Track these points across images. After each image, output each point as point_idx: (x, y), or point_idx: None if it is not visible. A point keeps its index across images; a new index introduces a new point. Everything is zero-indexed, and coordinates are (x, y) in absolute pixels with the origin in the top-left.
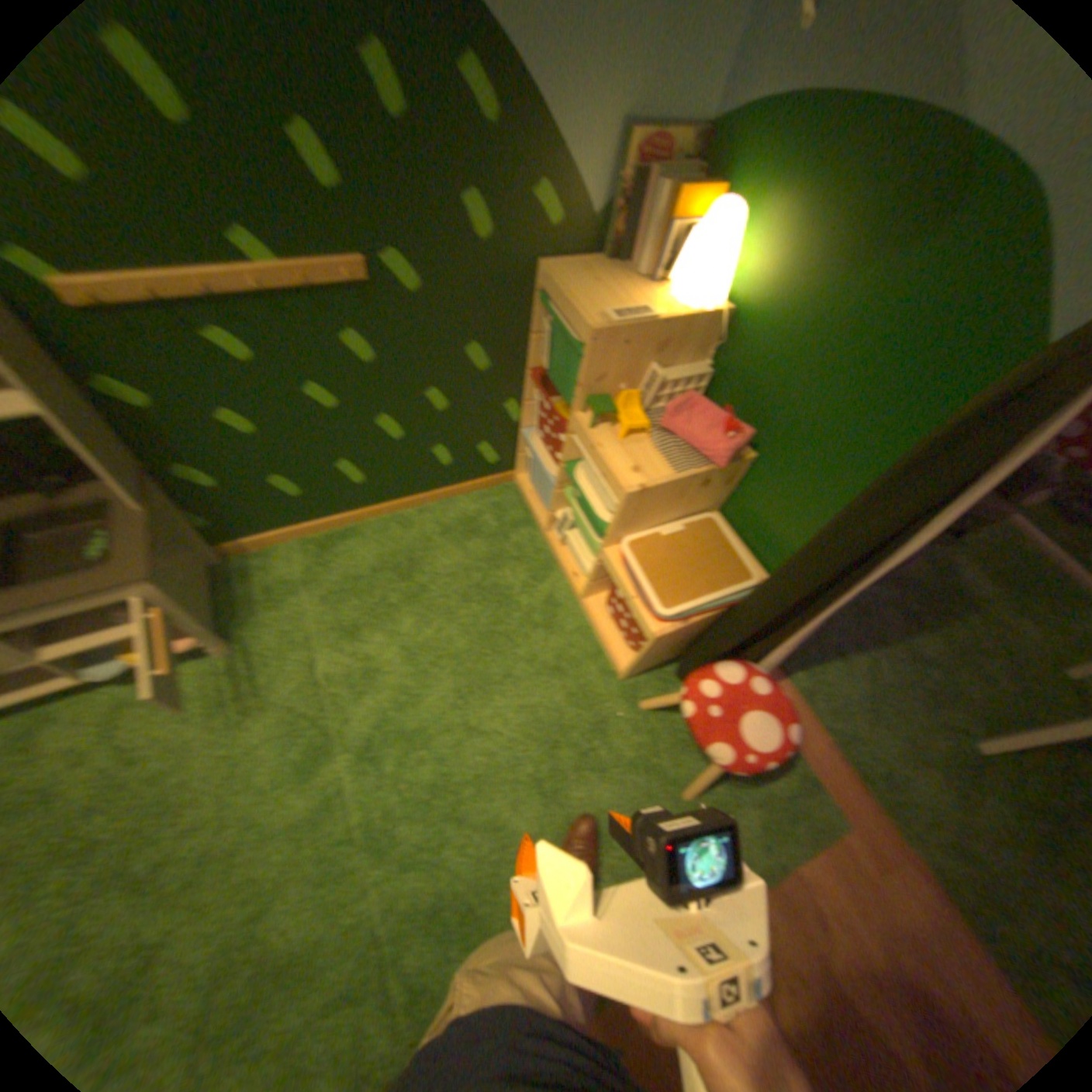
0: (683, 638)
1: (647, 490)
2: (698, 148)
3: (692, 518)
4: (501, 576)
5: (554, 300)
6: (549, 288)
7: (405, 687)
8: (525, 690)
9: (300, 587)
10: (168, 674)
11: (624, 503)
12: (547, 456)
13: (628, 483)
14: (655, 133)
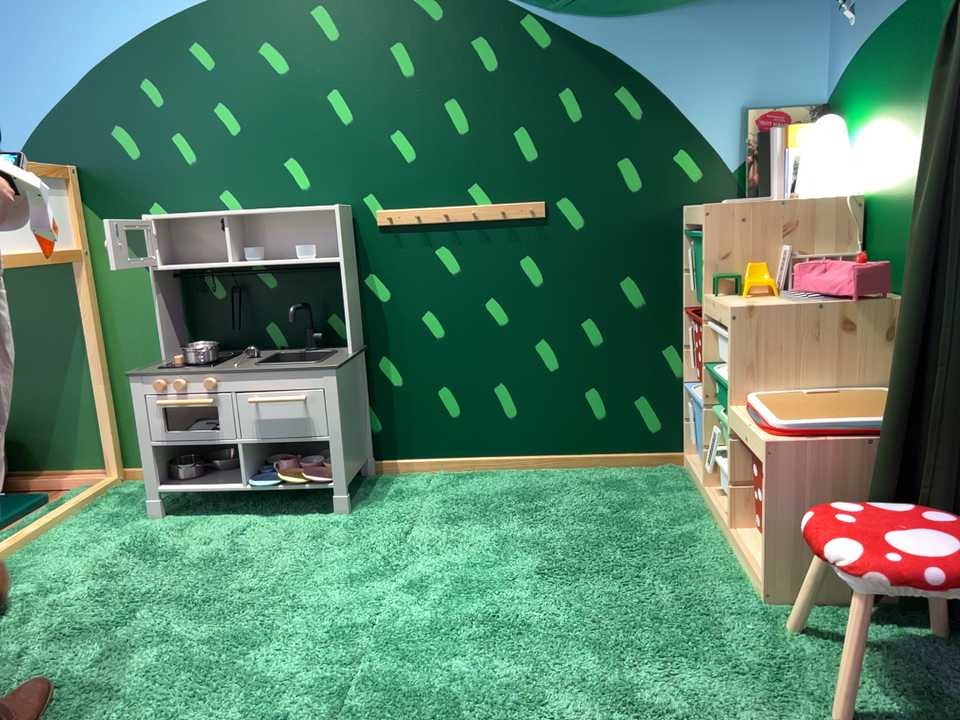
0: (824, 480)
1: (755, 307)
2: (811, 117)
3: (856, 390)
4: (634, 514)
5: (690, 222)
6: (687, 218)
7: (484, 558)
8: (622, 586)
9: (425, 495)
10: (293, 517)
11: (732, 322)
12: (698, 380)
13: (736, 306)
14: (765, 111)
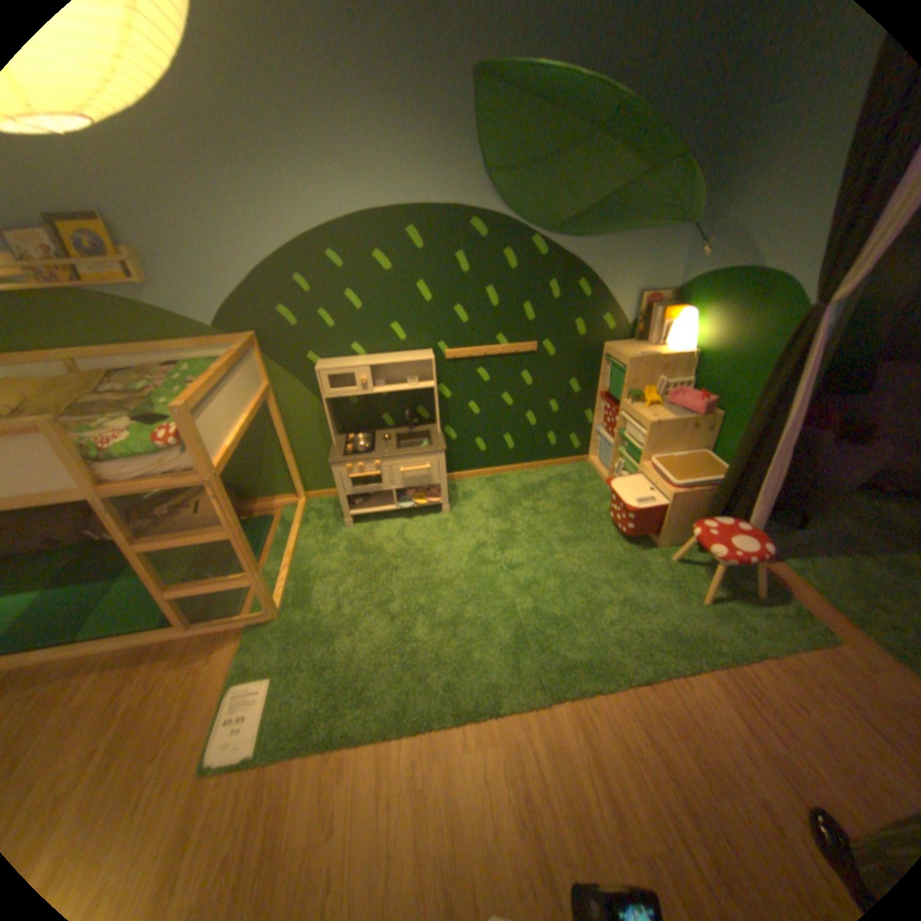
0: (691, 505)
1: (659, 422)
2: (672, 297)
3: (692, 452)
4: (580, 498)
5: (610, 356)
6: (607, 352)
7: (530, 535)
8: (597, 544)
9: (476, 494)
10: (421, 518)
11: (648, 429)
12: (607, 433)
13: (650, 420)
14: (651, 294)
